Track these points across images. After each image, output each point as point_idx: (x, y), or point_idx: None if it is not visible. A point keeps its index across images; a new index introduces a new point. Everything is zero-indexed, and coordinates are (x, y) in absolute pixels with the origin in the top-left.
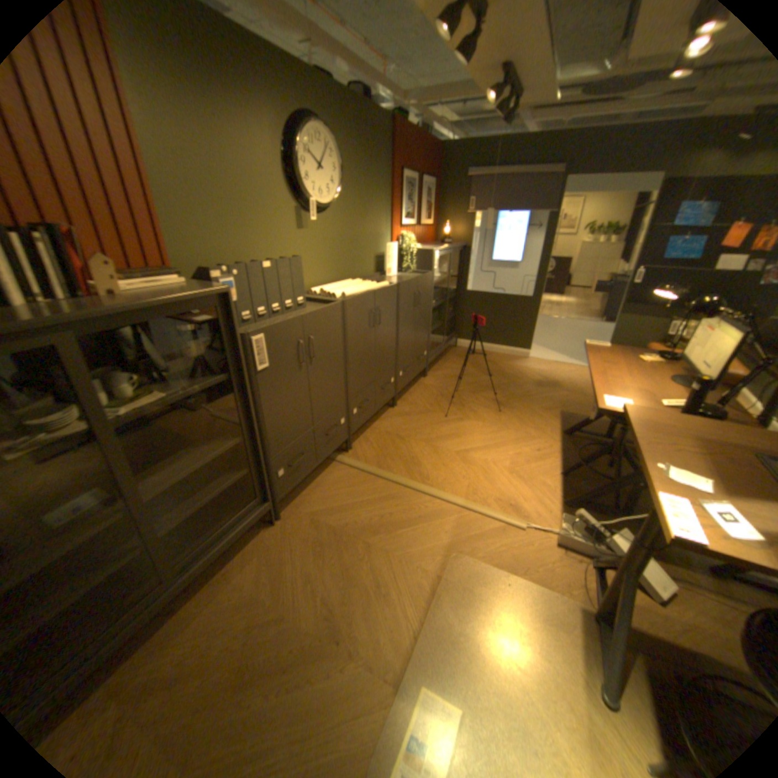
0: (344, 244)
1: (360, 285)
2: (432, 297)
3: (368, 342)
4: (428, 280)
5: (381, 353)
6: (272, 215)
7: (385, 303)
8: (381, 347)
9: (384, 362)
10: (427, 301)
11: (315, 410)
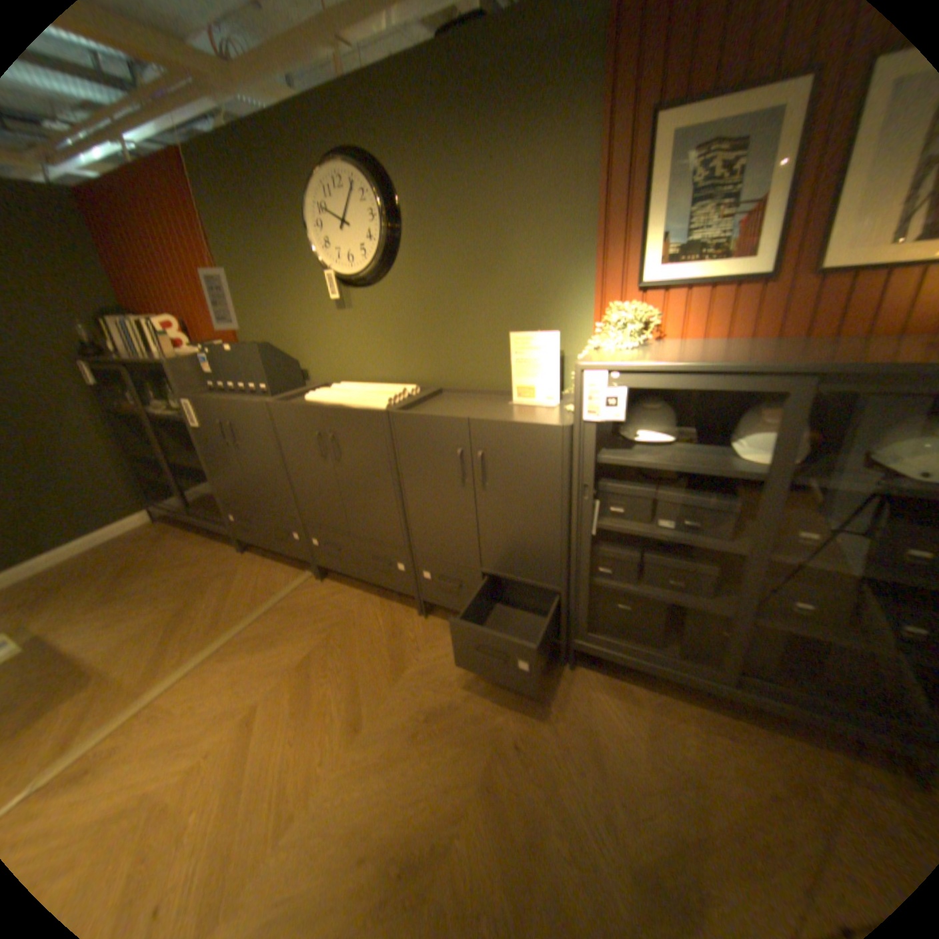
0: (425, 330)
1: (364, 396)
2: (591, 497)
3: (323, 474)
4: (540, 442)
5: (359, 505)
6: (307, 297)
7: (351, 433)
8: (357, 497)
9: (370, 524)
10: (540, 491)
11: (256, 496)
